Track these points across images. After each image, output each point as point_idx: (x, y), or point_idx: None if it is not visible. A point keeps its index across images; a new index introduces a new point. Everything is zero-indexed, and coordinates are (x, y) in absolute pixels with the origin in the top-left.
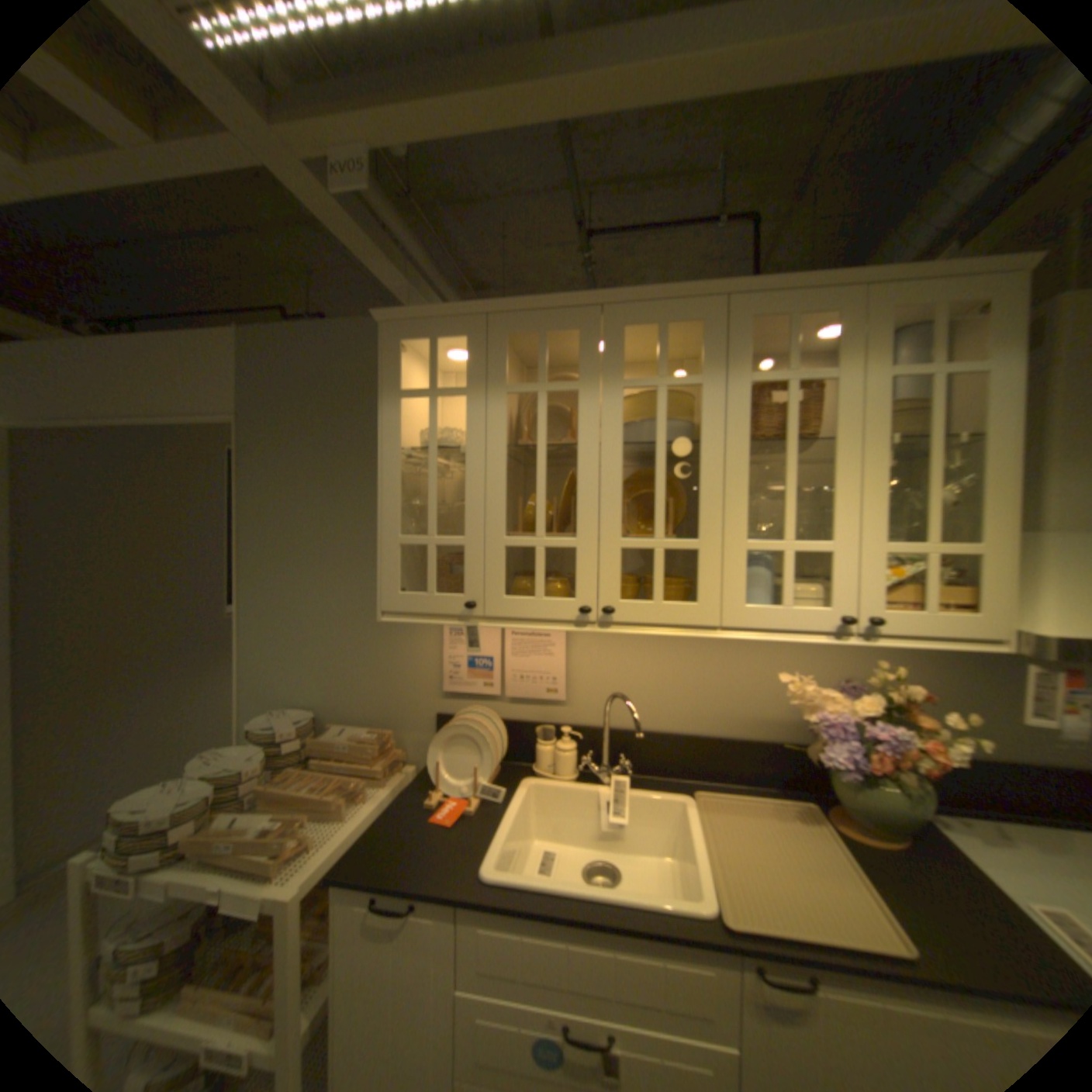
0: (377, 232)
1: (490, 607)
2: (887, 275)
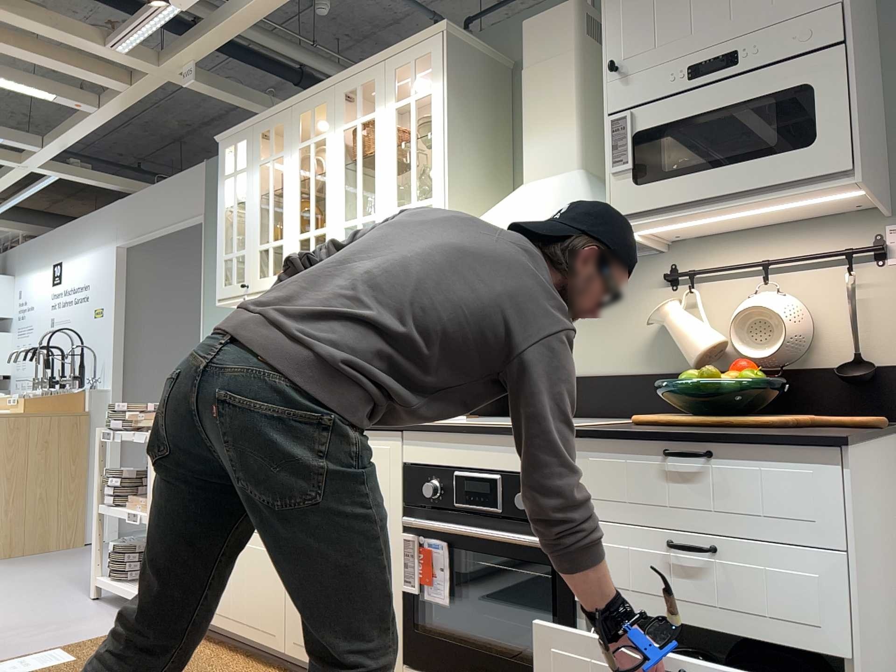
0: (241, 92)
1: (252, 286)
2: (388, 55)
